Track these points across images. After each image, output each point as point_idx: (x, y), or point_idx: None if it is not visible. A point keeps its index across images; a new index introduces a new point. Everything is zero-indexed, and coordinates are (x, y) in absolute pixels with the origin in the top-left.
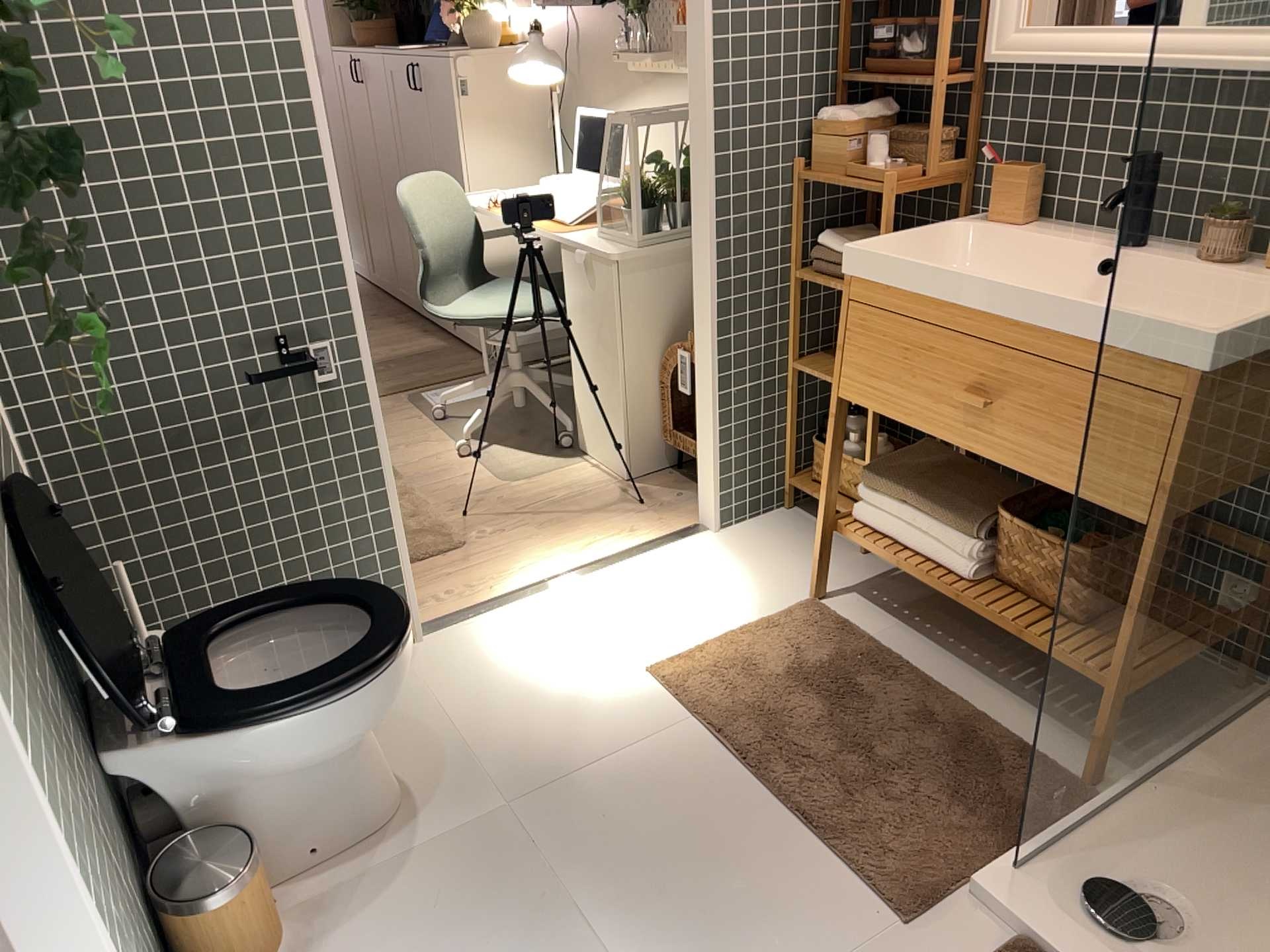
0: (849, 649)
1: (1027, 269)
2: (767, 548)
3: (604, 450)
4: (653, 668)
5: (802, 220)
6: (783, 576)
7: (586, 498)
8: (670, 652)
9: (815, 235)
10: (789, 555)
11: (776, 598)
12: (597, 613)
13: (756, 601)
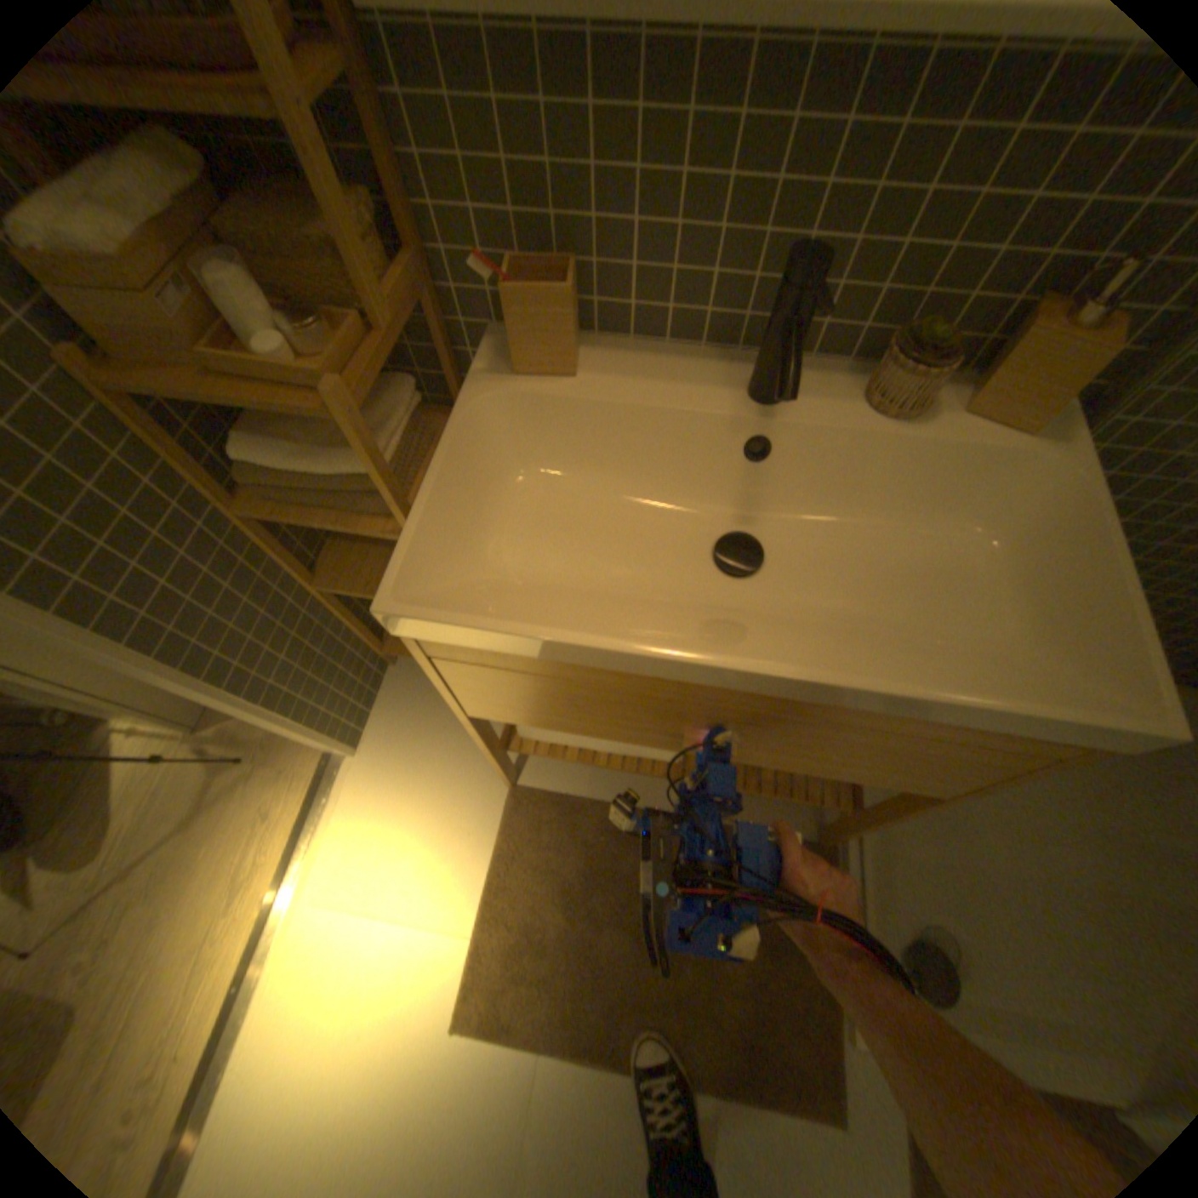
0: (585, 837)
1: (614, 444)
2: (413, 742)
3: (119, 723)
4: (447, 1025)
5: (167, 454)
6: (458, 774)
7: (159, 801)
8: (444, 984)
9: (199, 432)
10: (440, 736)
11: (477, 816)
12: (327, 995)
13: (462, 834)
